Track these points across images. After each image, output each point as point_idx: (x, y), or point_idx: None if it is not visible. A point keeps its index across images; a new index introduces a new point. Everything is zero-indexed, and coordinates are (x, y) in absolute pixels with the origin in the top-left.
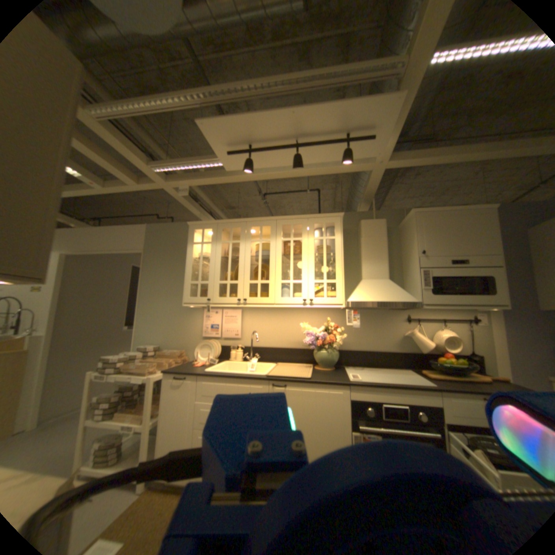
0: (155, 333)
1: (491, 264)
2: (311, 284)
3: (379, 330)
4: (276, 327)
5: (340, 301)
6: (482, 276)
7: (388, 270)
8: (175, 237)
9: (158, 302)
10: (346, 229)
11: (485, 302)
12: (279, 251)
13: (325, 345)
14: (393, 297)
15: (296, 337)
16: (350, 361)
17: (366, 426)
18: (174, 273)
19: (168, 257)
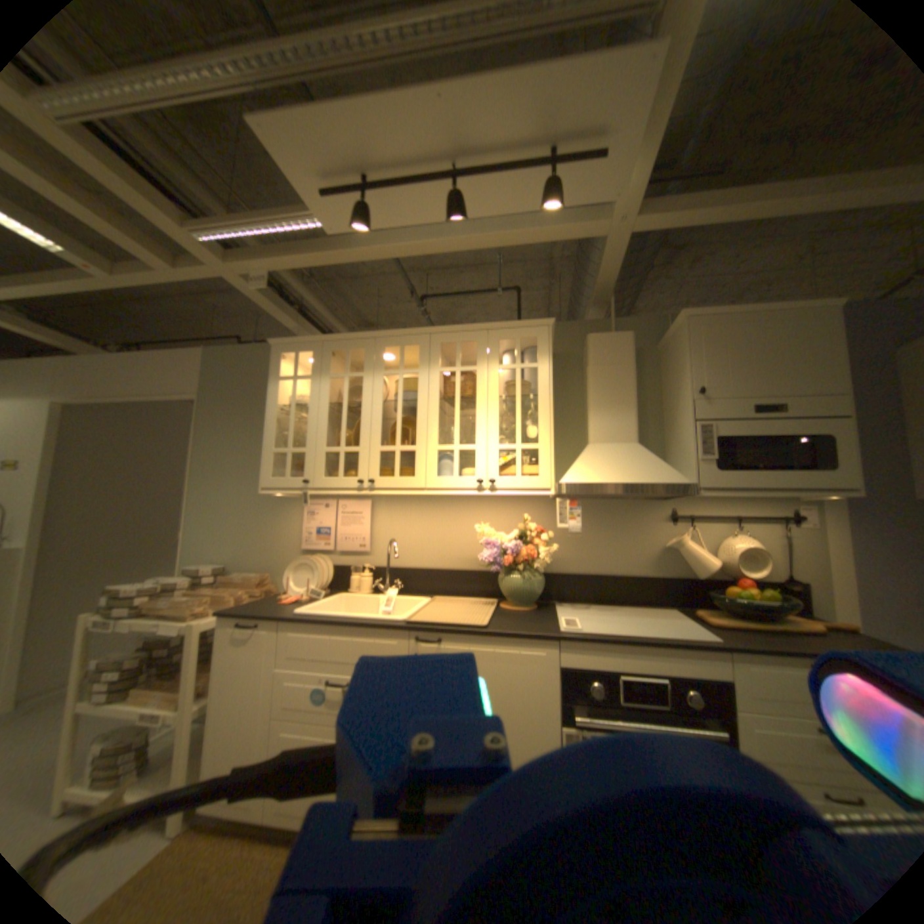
0: (218, 543)
1: (828, 412)
2: (493, 452)
3: (620, 536)
4: (433, 532)
5: (546, 482)
6: (812, 435)
7: (637, 425)
8: (255, 370)
9: (224, 488)
10: (561, 352)
11: (816, 483)
12: (438, 393)
13: (518, 565)
14: (643, 475)
15: (469, 551)
16: (566, 592)
17: (589, 716)
18: (253, 435)
19: (242, 406)
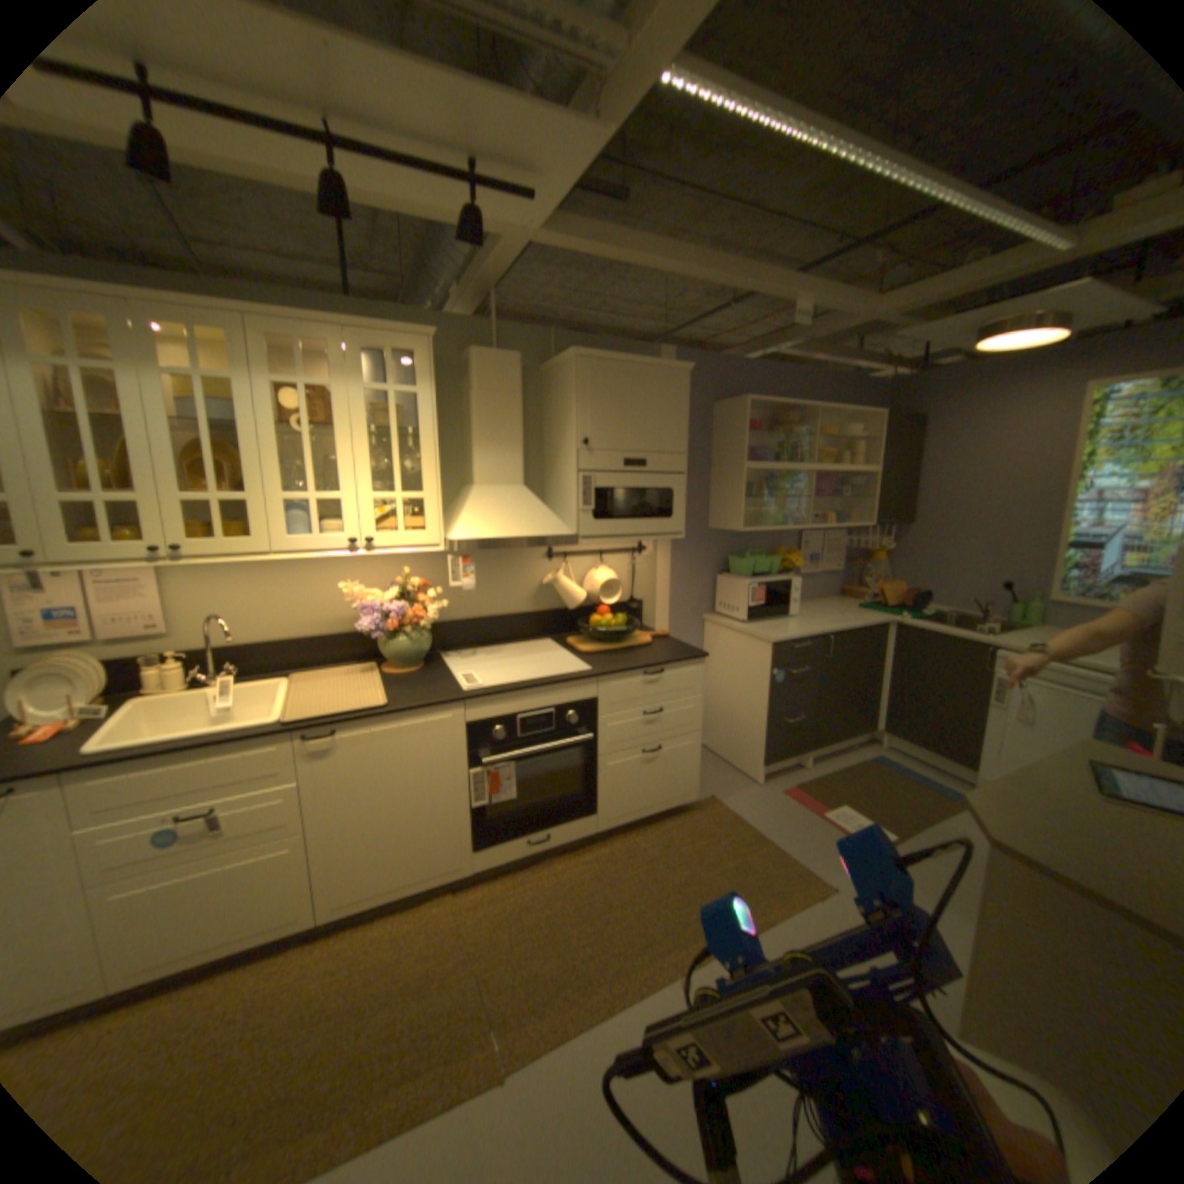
0: None
1: (673, 471)
2: (368, 504)
3: (502, 578)
4: (272, 596)
5: (436, 540)
6: (660, 491)
7: (524, 468)
8: None
9: None
10: (435, 357)
11: (659, 531)
12: (264, 407)
13: (404, 628)
14: (534, 528)
15: (329, 613)
16: (451, 641)
17: (493, 756)
18: None
19: None
